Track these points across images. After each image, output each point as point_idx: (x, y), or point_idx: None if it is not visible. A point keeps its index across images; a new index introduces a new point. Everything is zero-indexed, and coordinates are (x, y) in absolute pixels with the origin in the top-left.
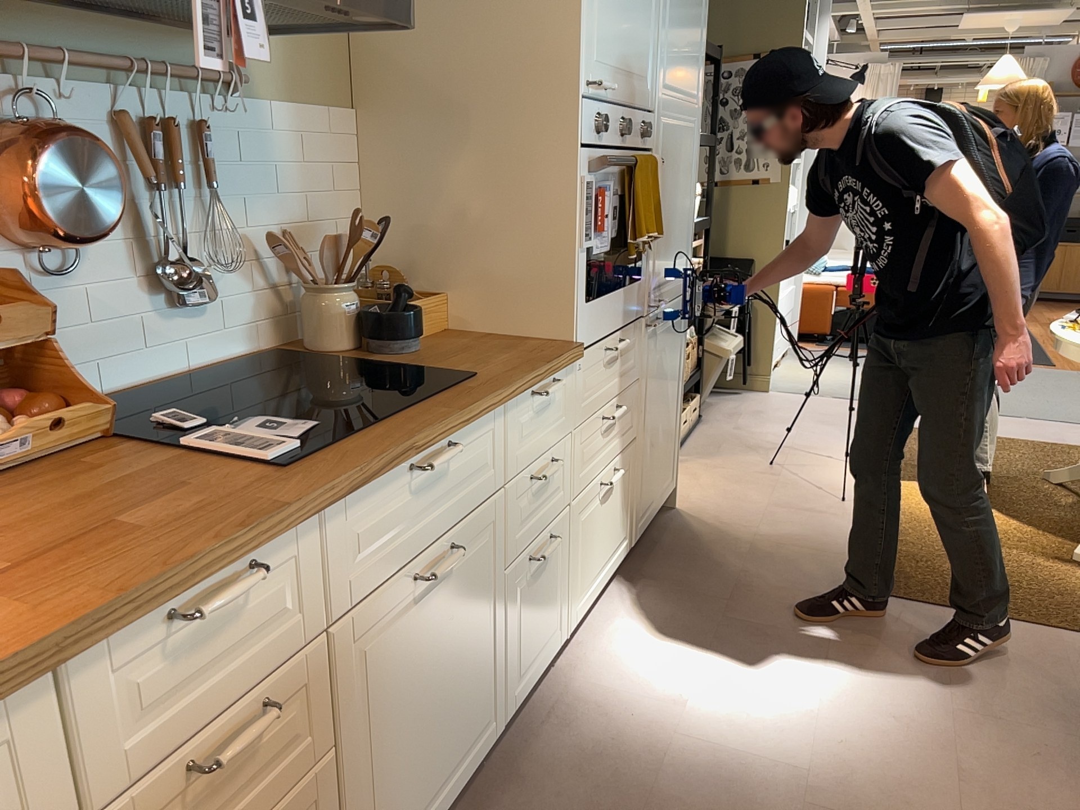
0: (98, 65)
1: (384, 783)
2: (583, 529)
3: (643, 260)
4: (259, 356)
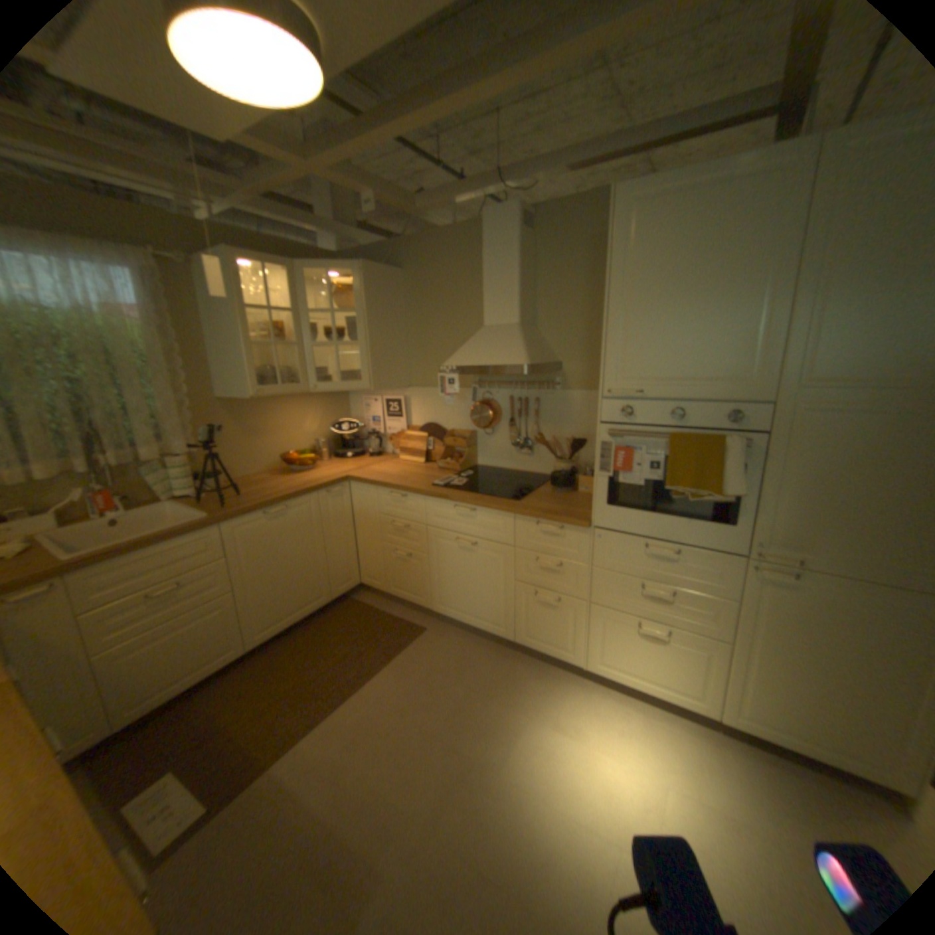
0: (500, 384)
1: (443, 584)
2: (608, 630)
3: (743, 513)
4: (549, 476)
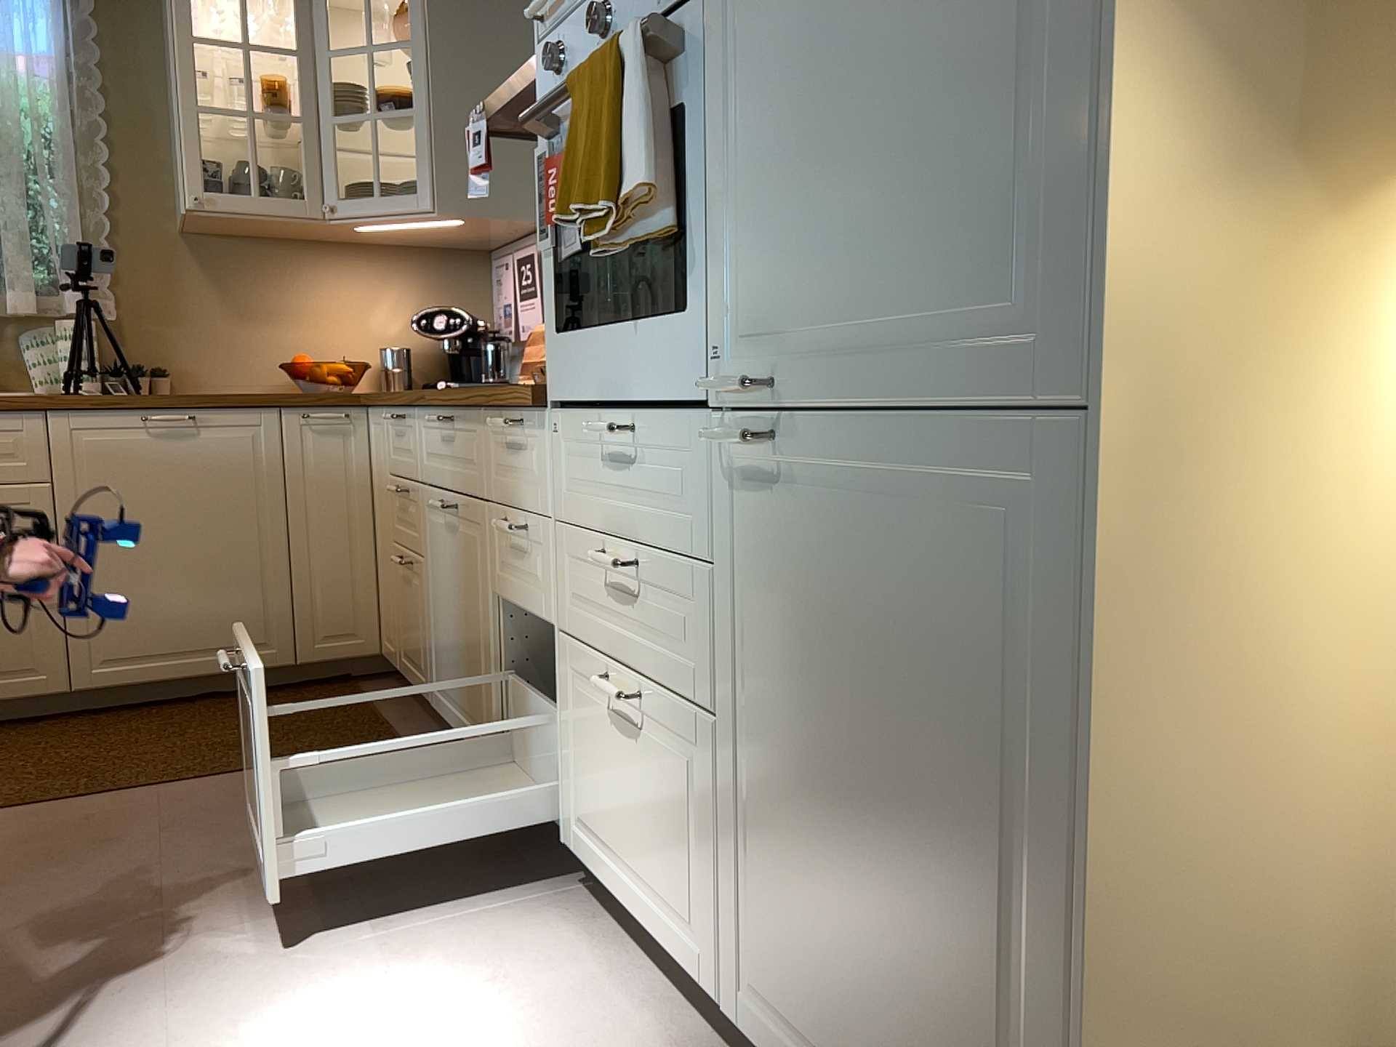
0: None
1: (437, 632)
2: (582, 717)
3: (702, 262)
4: None
